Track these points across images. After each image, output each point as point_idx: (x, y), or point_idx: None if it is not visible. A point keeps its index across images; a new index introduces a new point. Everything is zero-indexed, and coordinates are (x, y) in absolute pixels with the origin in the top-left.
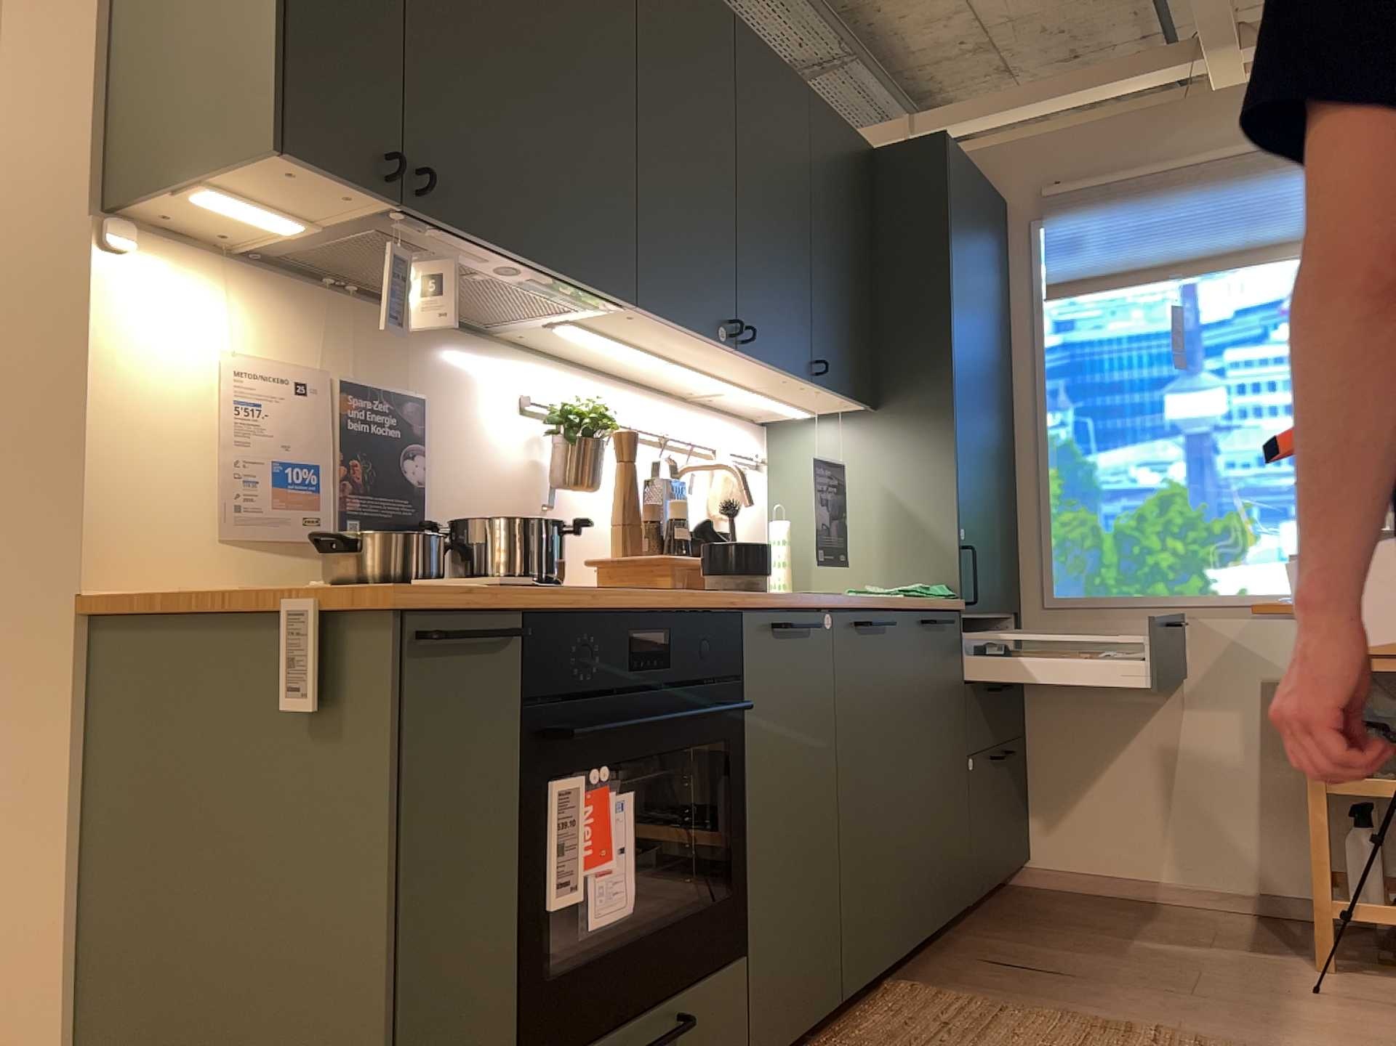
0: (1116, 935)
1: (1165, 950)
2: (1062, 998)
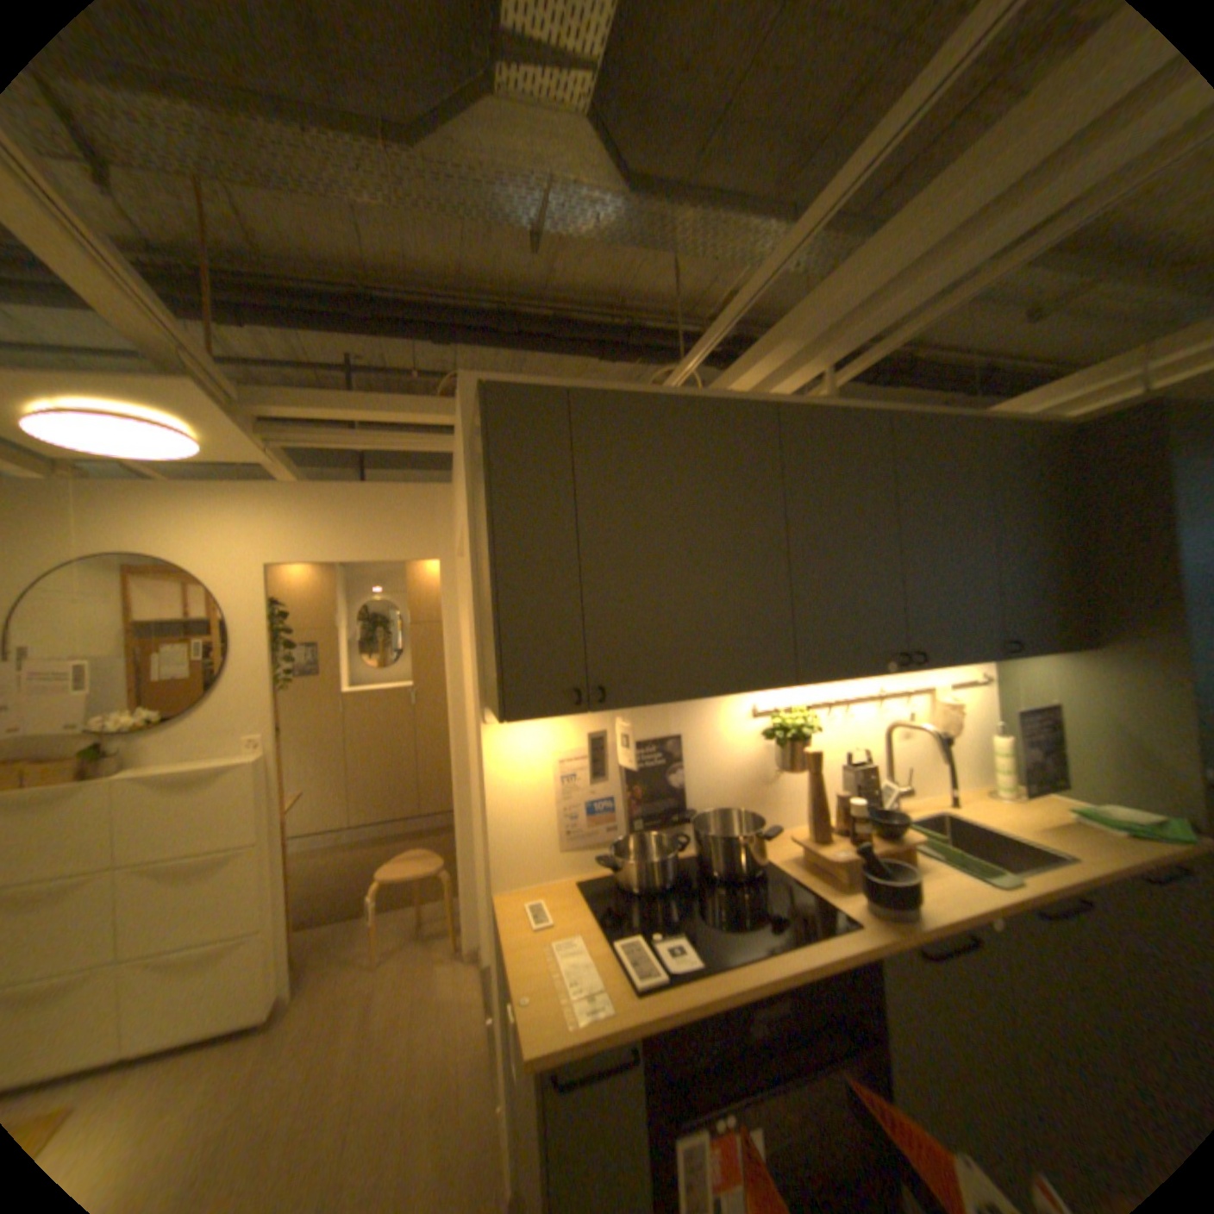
0: None
1: None
2: None
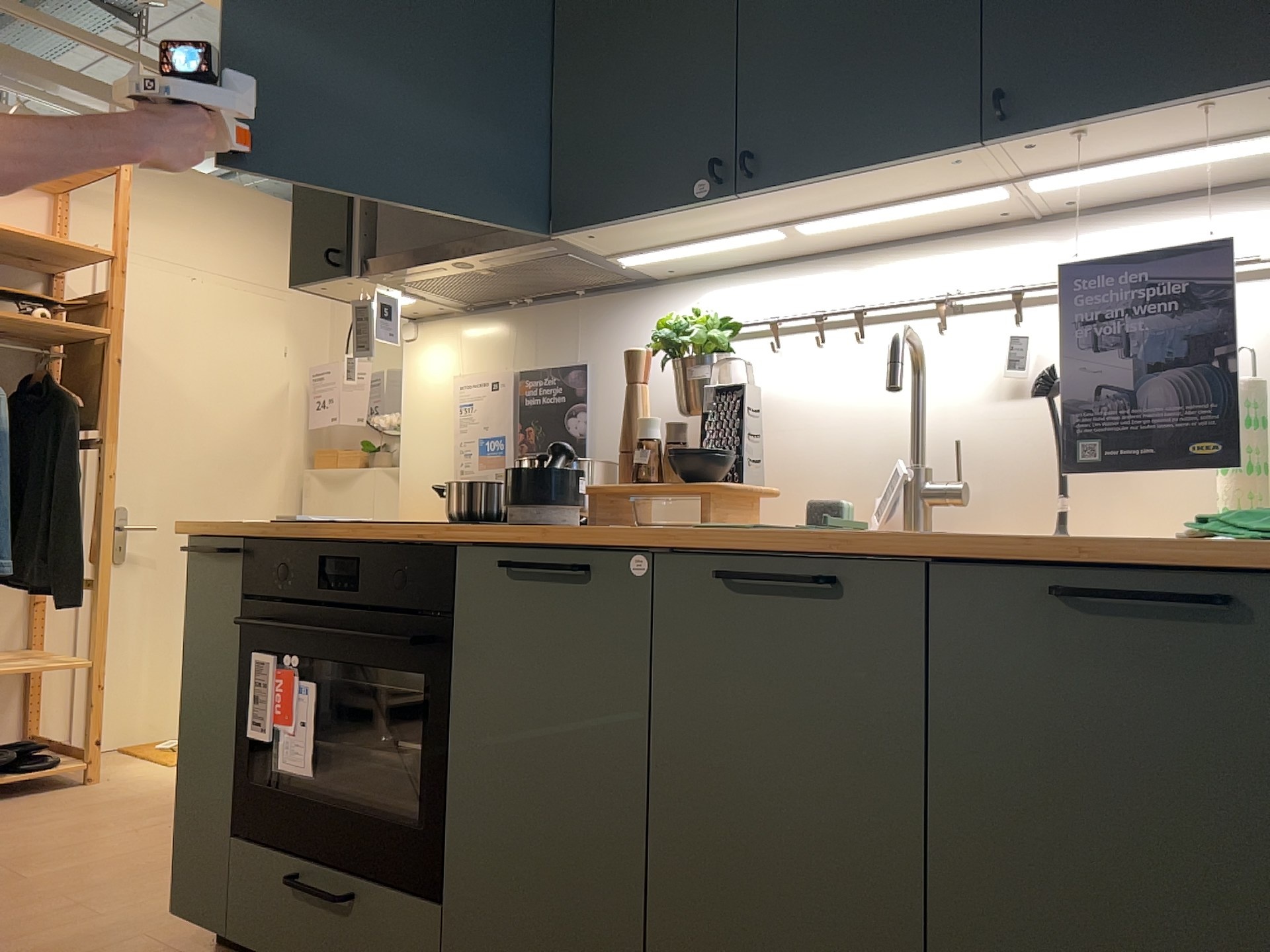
0: None
1: None
2: None
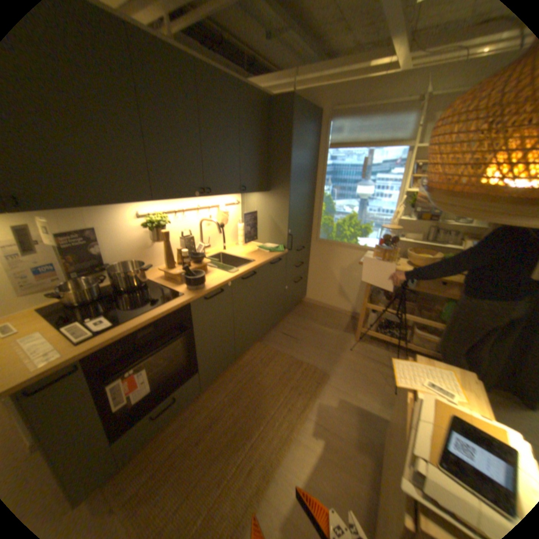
0: (315, 324)
1: (323, 331)
2: (292, 350)
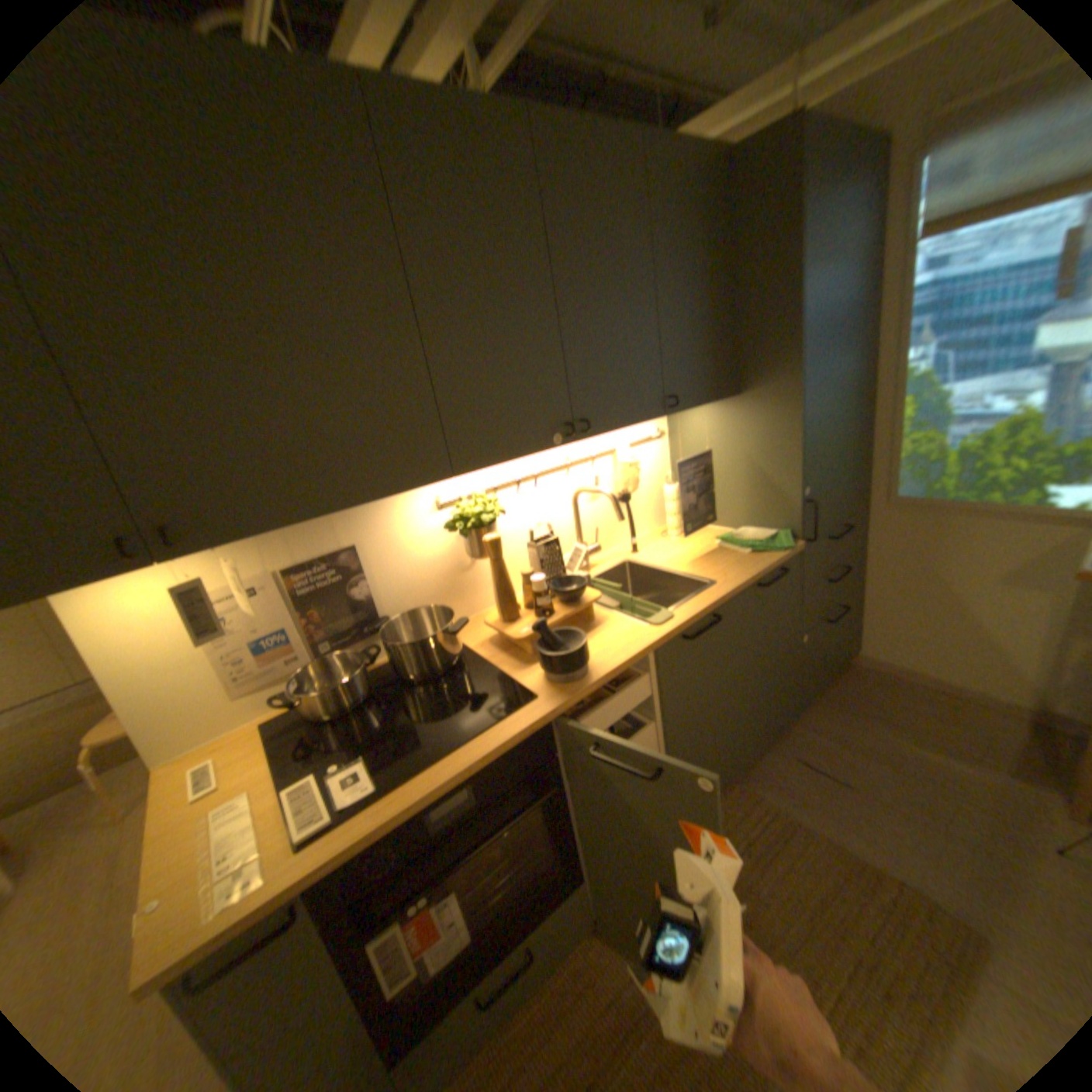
0: (904, 740)
1: (938, 768)
2: (840, 822)
